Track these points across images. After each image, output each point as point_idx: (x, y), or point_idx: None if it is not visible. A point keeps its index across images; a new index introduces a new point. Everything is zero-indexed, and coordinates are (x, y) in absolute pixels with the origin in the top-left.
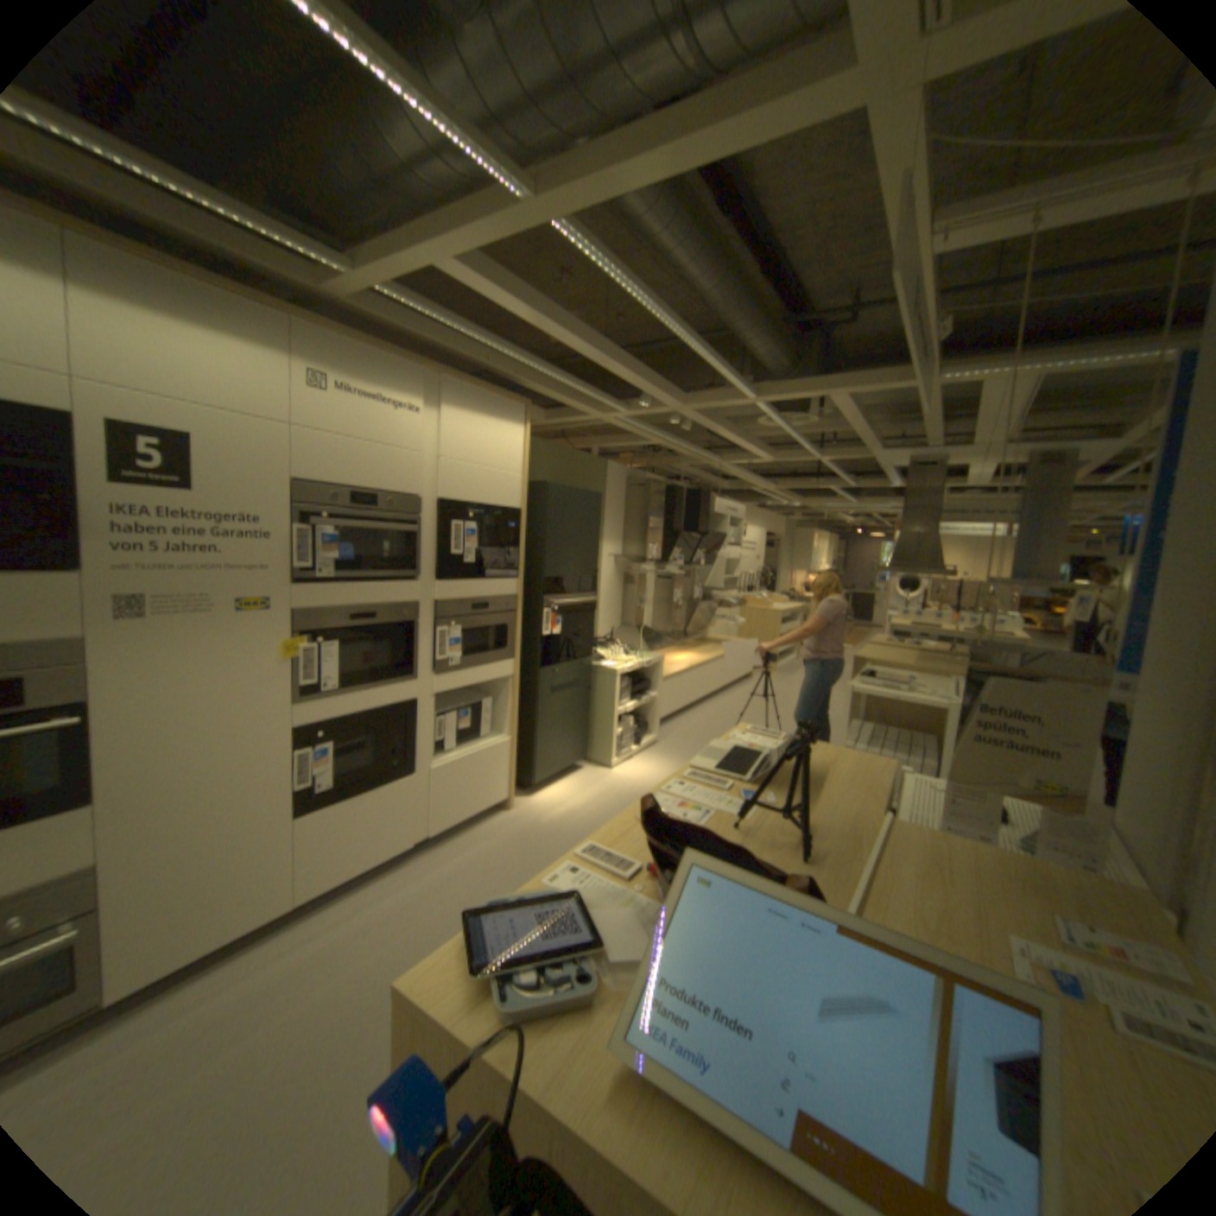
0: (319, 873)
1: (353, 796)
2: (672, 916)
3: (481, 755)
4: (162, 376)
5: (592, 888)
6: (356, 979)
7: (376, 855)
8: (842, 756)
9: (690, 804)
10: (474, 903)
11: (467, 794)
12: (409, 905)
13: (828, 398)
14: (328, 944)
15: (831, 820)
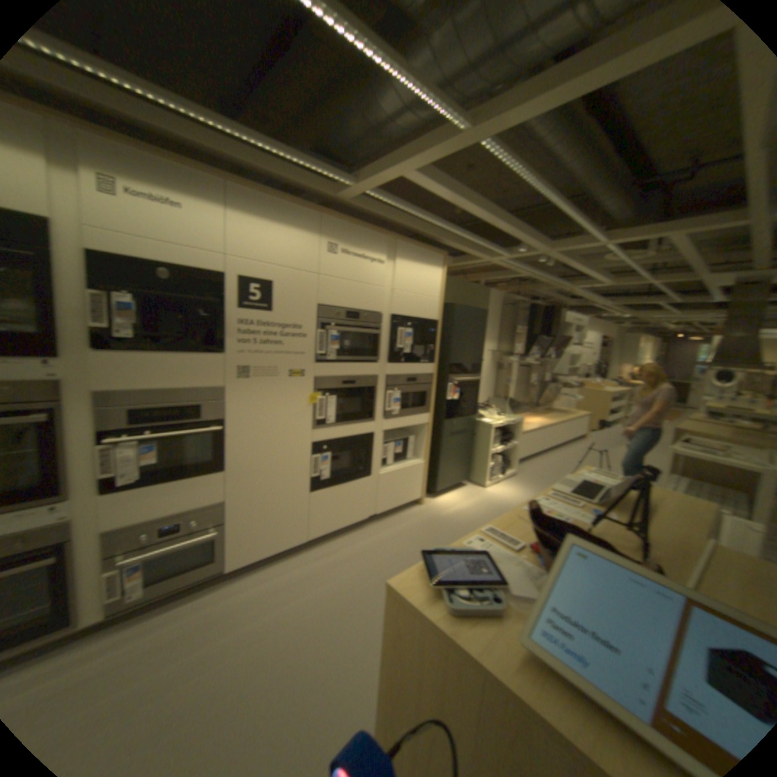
0: (321, 524)
1: (340, 483)
2: (557, 572)
3: (408, 469)
4: (264, 251)
5: (495, 552)
6: (341, 585)
7: (349, 519)
8: (669, 496)
9: (555, 513)
10: (403, 555)
11: (399, 491)
12: (367, 550)
13: (664, 237)
14: (326, 563)
15: (662, 537)
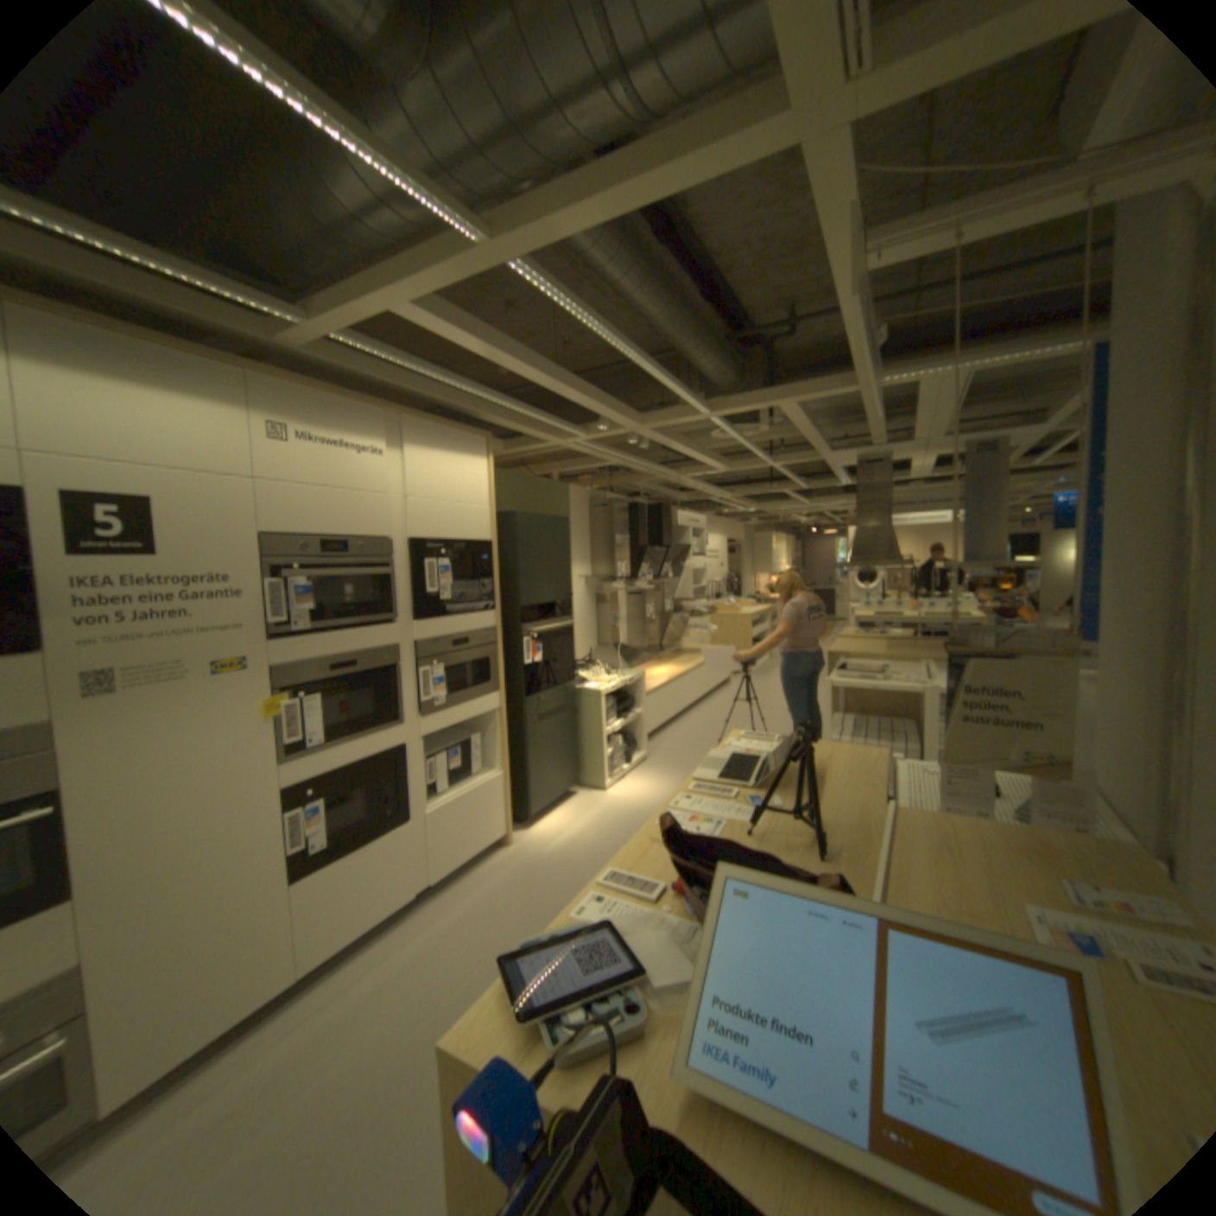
0: (319, 939)
1: (348, 852)
2: (711, 932)
3: (475, 793)
4: (115, 441)
5: (620, 914)
6: (371, 1046)
7: (376, 912)
8: (835, 751)
9: (700, 817)
10: (484, 948)
11: (463, 835)
12: (418, 959)
13: (774, 407)
14: (336, 1013)
15: (837, 815)
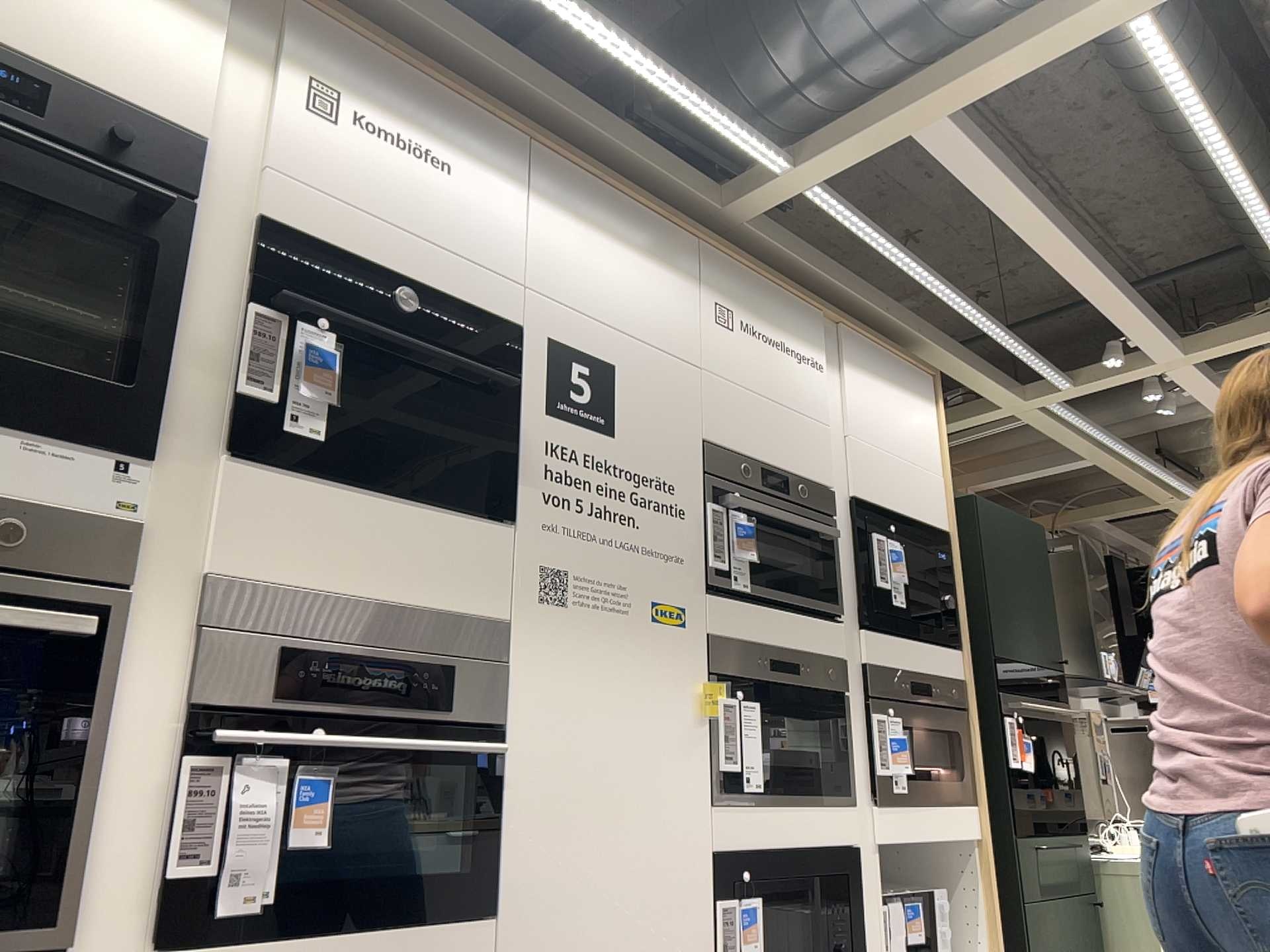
0: None
1: None
2: None
3: None
4: (594, 301)
5: None
6: None
7: None
8: None
9: None
10: None
11: None
12: None
13: None
14: None
15: None
